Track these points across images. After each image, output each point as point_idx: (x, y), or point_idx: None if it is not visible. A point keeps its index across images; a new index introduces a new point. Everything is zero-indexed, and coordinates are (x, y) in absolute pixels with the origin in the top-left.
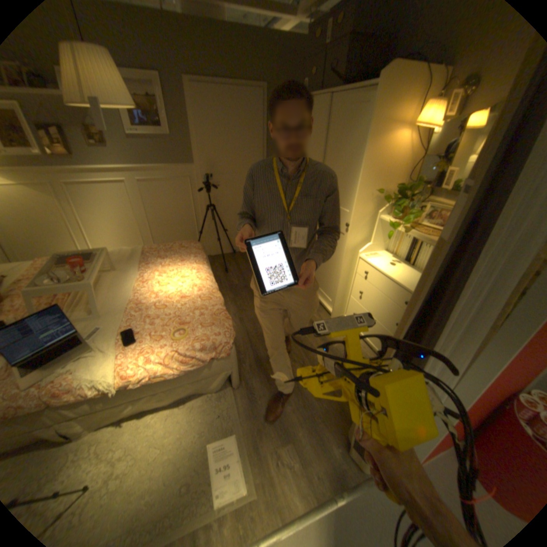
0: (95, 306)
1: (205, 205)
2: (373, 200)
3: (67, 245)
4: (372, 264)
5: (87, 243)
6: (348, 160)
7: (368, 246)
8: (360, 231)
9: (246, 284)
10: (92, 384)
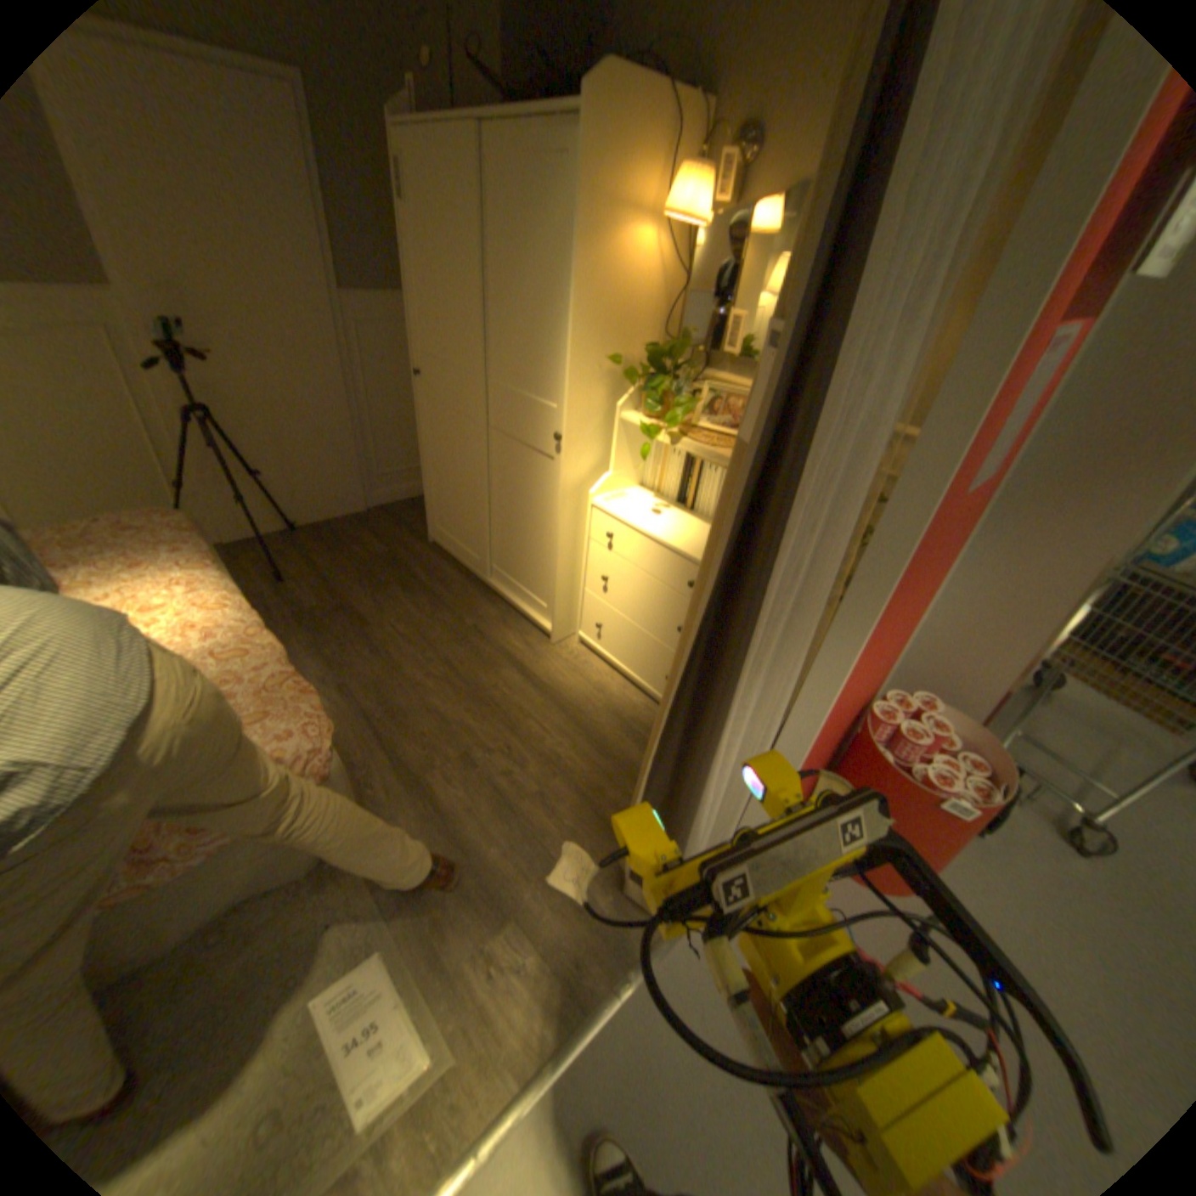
0: None
1: (178, 408)
2: (602, 380)
3: None
4: (618, 517)
5: None
6: (538, 290)
7: (605, 480)
8: (586, 449)
9: (340, 602)
10: None
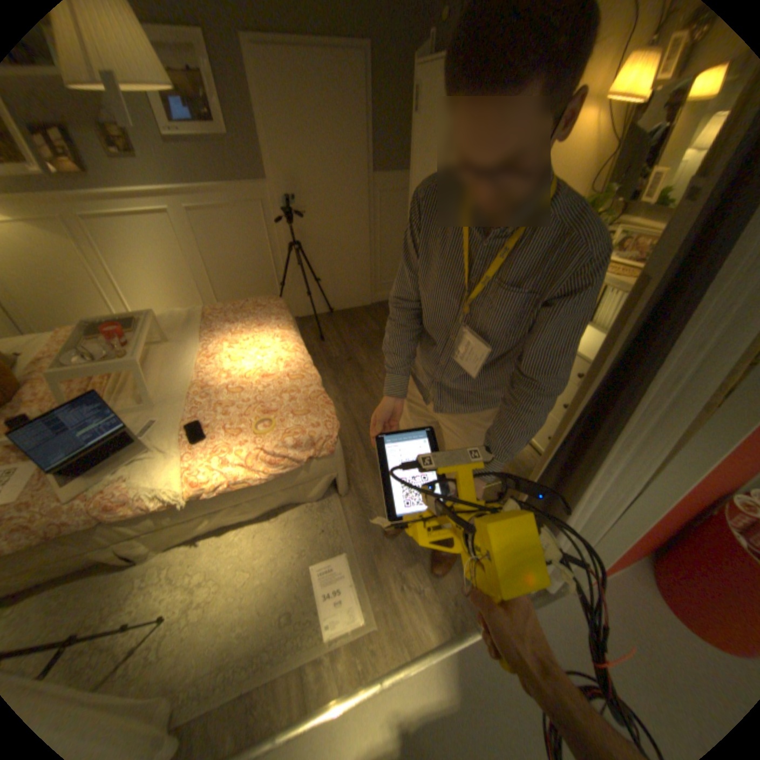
0: (145, 392)
1: (287, 243)
2: None
3: (98, 308)
4: None
5: (124, 304)
6: None
7: None
8: None
9: (350, 356)
10: (153, 493)
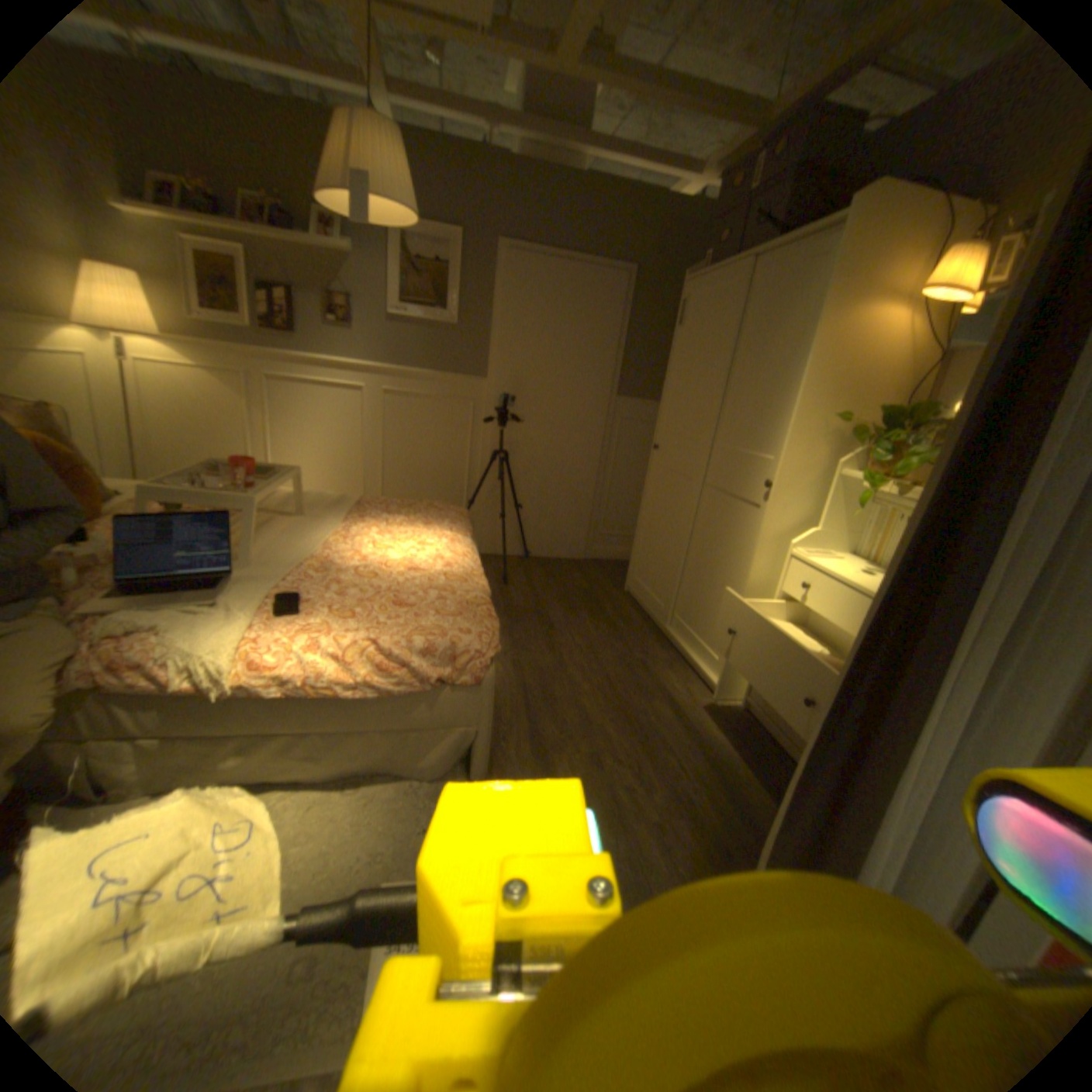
0: (249, 542)
1: (491, 454)
2: (828, 437)
3: None
4: (820, 567)
5: None
6: (779, 363)
7: (812, 538)
8: (797, 500)
9: (539, 607)
10: (192, 656)
